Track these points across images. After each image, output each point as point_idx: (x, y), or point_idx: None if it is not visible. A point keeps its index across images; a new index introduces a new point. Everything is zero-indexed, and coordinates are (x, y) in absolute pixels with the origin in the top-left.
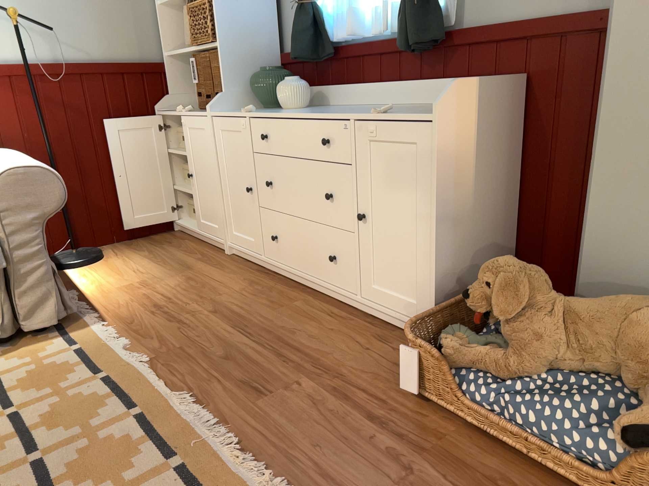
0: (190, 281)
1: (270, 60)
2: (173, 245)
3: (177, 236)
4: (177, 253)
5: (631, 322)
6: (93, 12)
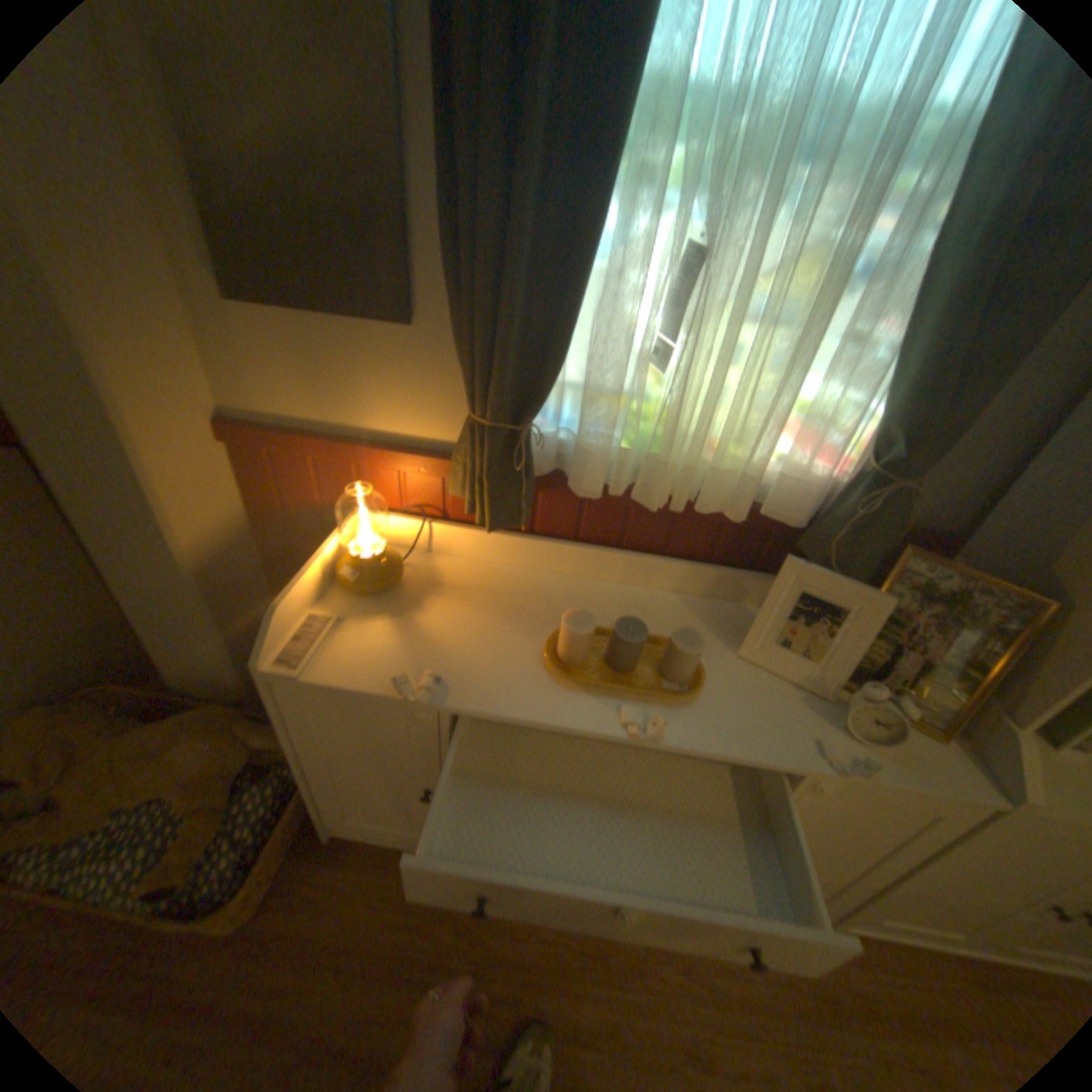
0: None
1: None
2: None
3: None
4: None
5: (169, 761)
6: None
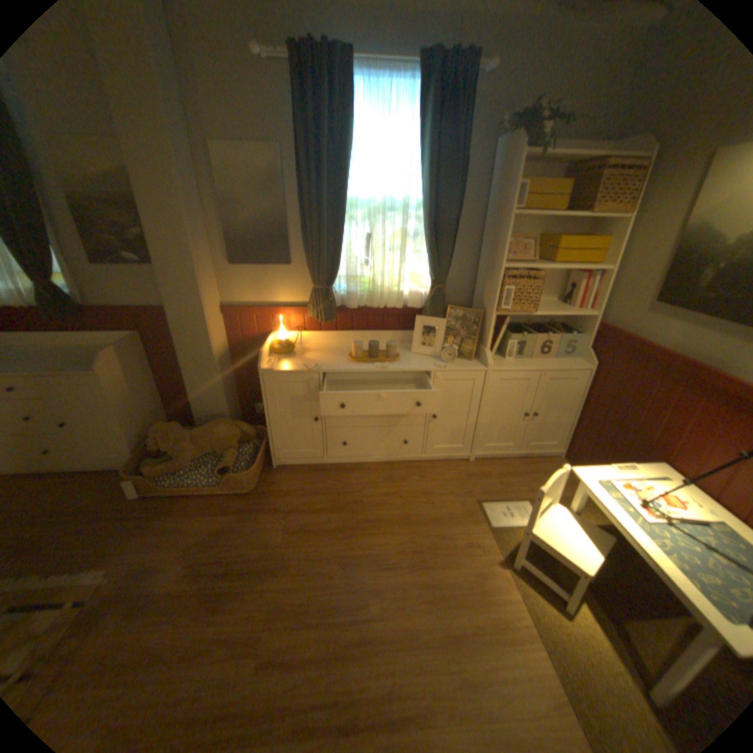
0: None
1: None
2: None
3: None
4: None
5: (213, 434)
6: None
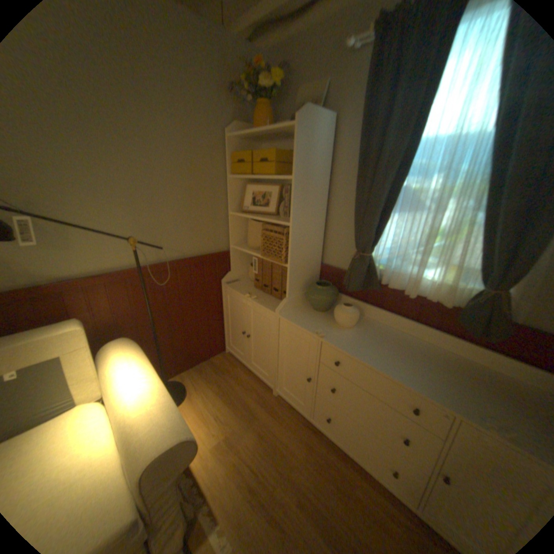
0: (262, 442)
1: (315, 269)
2: (231, 377)
3: (230, 362)
4: (238, 390)
5: None
6: (186, 221)
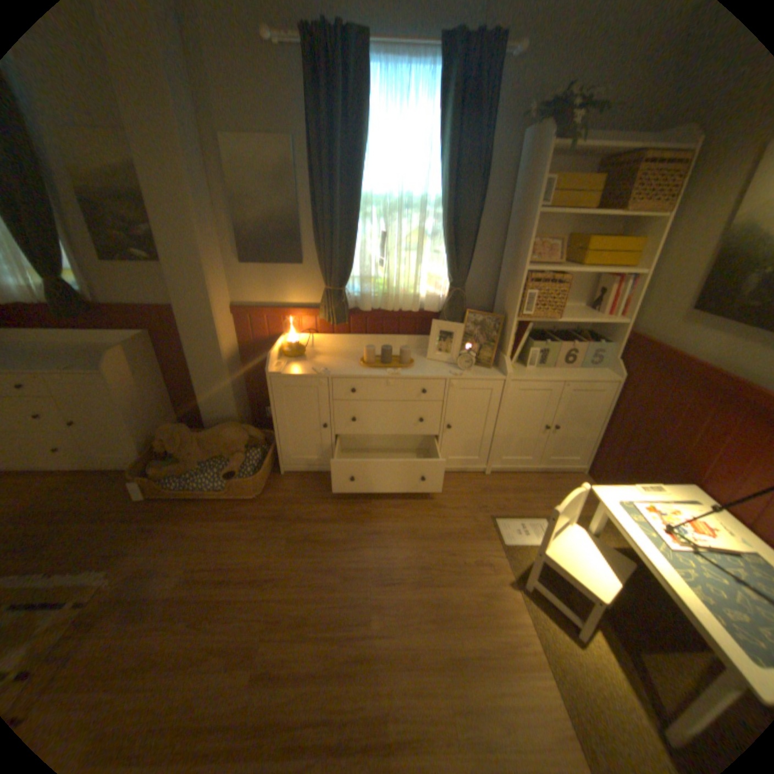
0: None
1: None
2: None
3: None
4: None
5: (220, 438)
6: None
